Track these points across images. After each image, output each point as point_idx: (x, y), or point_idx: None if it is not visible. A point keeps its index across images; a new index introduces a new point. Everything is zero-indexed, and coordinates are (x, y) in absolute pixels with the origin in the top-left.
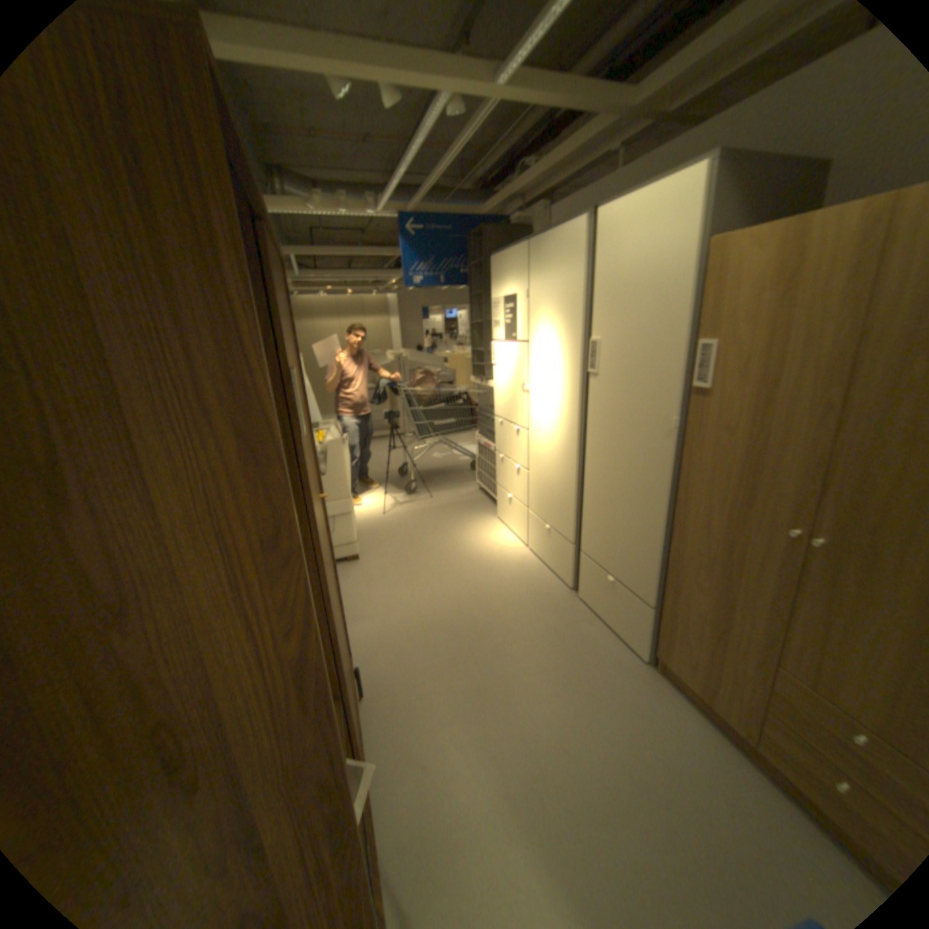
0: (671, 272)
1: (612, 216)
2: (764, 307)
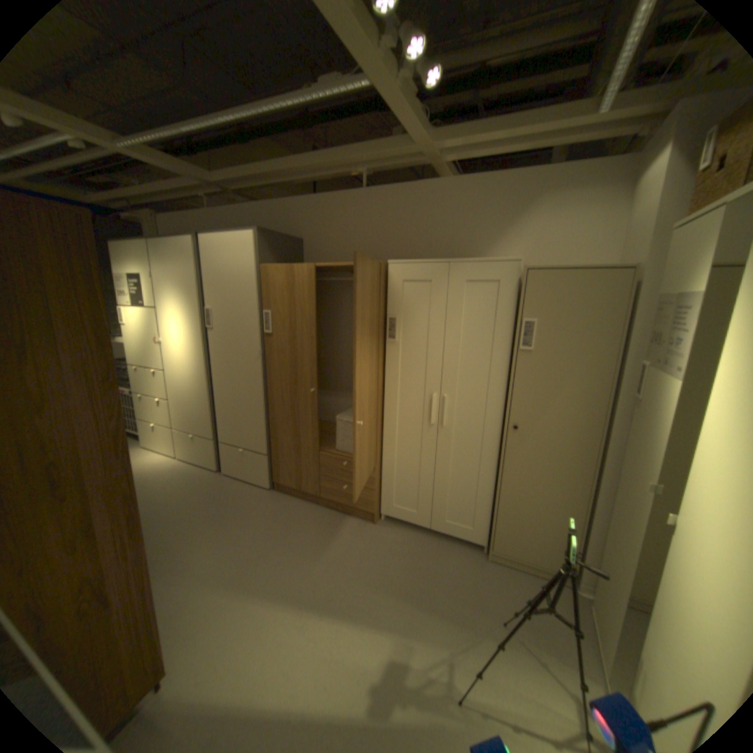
0: (245, 277)
1: (208, 239)
2: (286, 298)
